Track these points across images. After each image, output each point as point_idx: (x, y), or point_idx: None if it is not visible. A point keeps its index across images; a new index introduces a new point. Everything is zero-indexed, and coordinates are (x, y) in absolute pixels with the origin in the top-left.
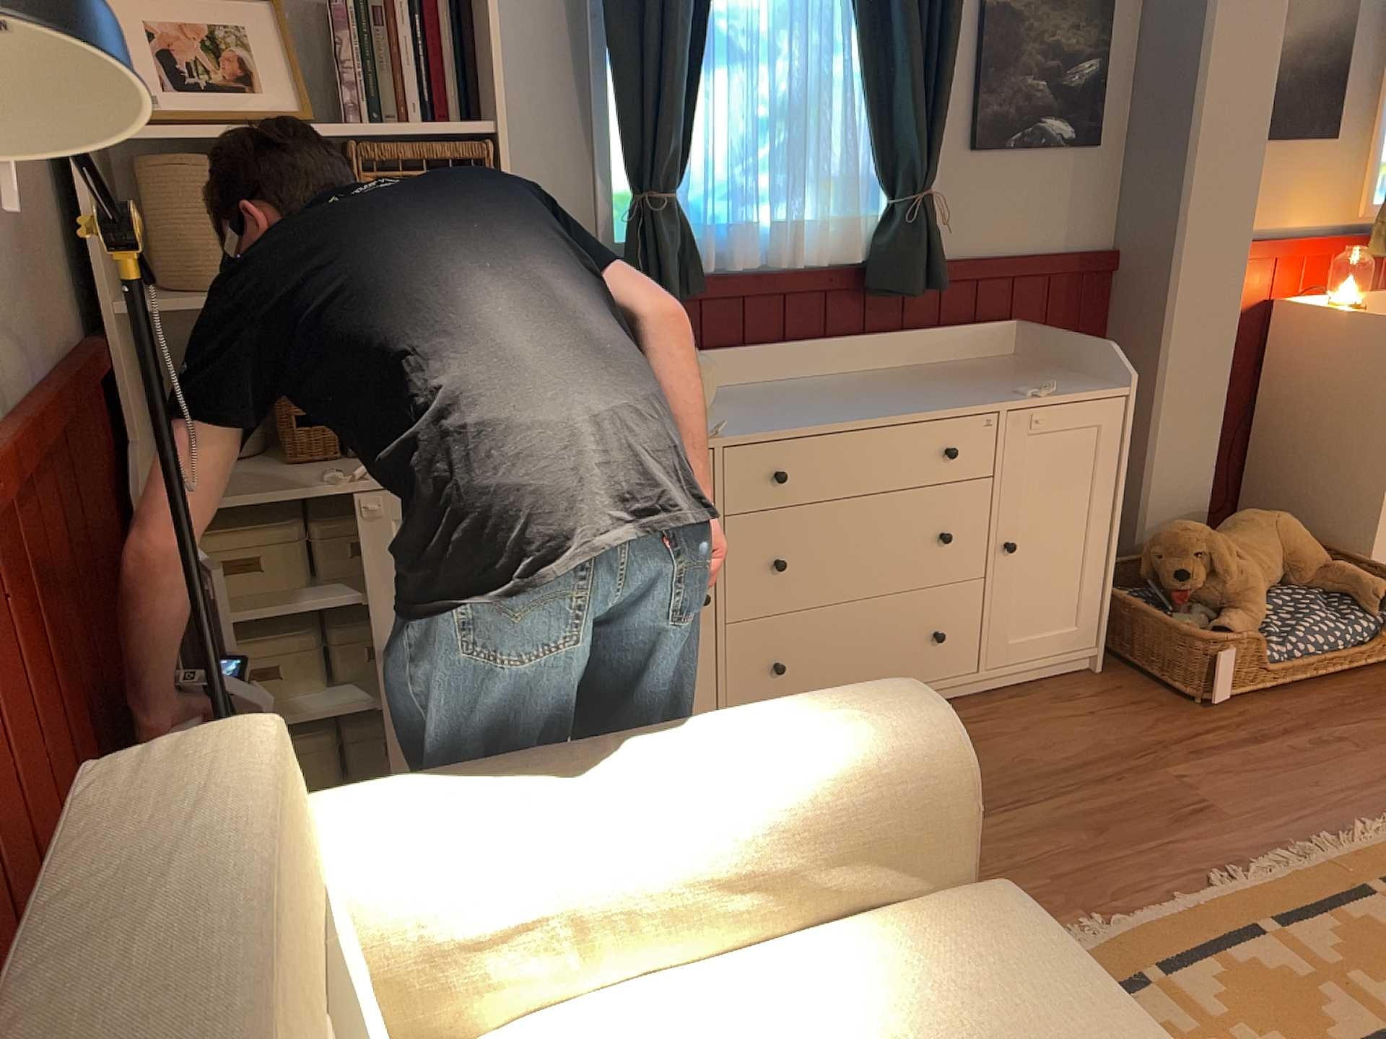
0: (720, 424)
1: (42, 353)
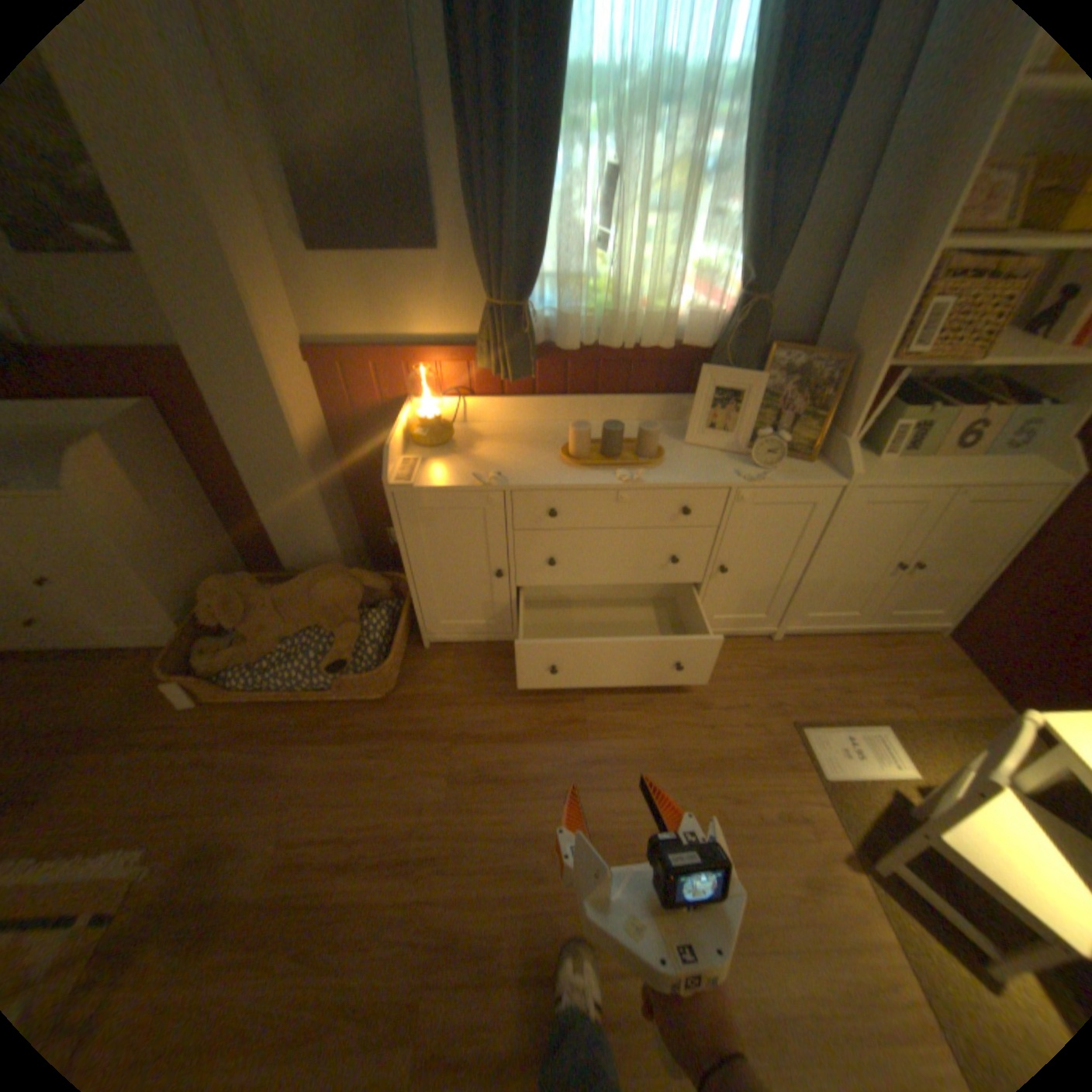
0: None
1: None
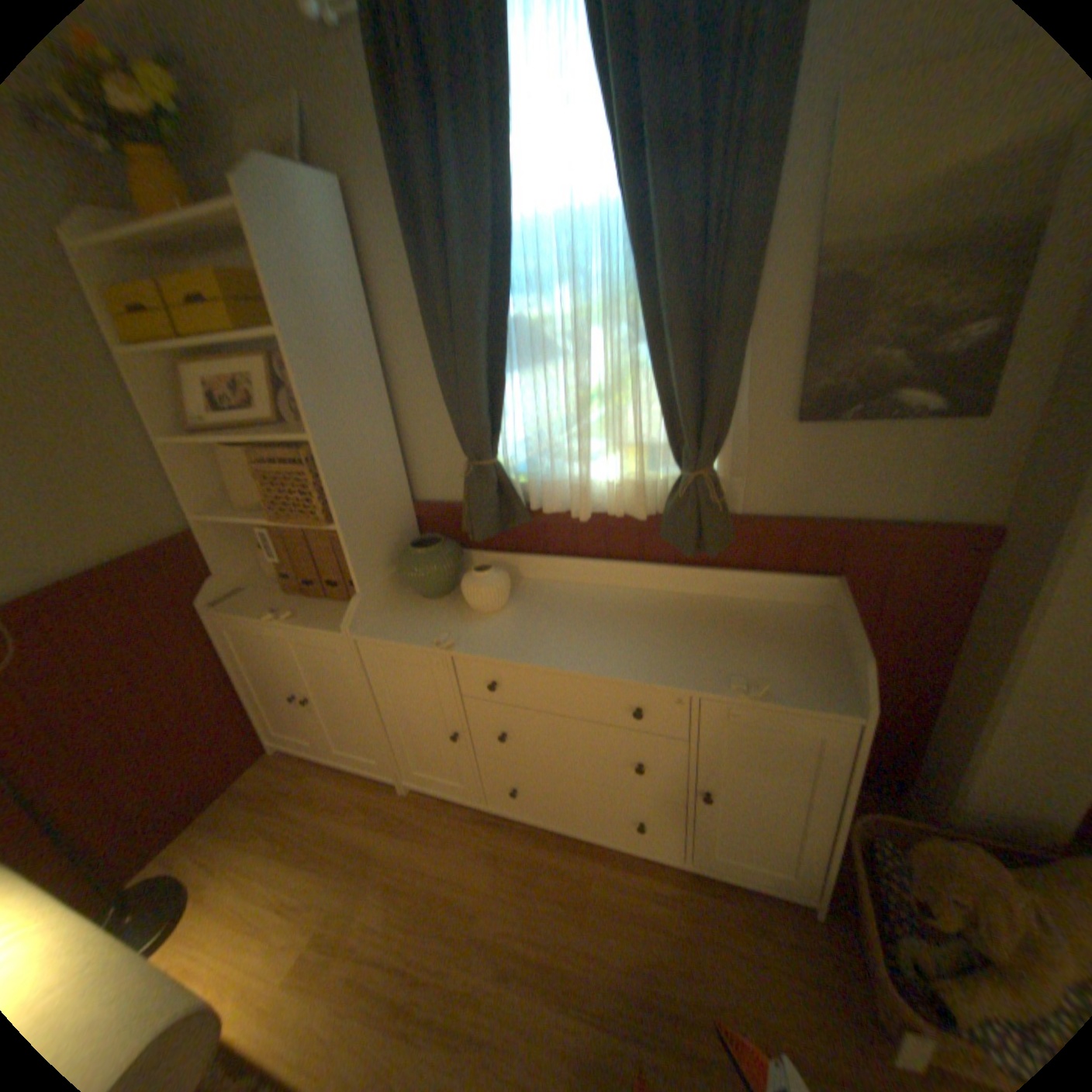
0: (457, 637)
1: (87, 557)
